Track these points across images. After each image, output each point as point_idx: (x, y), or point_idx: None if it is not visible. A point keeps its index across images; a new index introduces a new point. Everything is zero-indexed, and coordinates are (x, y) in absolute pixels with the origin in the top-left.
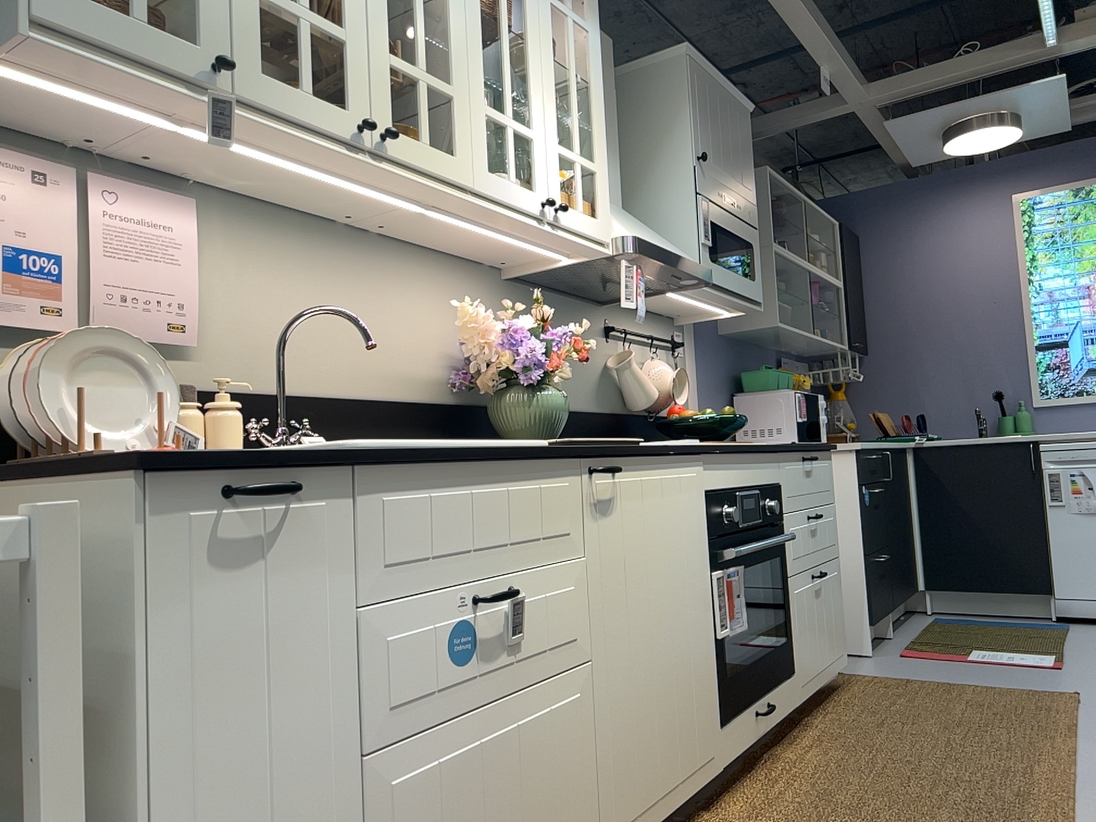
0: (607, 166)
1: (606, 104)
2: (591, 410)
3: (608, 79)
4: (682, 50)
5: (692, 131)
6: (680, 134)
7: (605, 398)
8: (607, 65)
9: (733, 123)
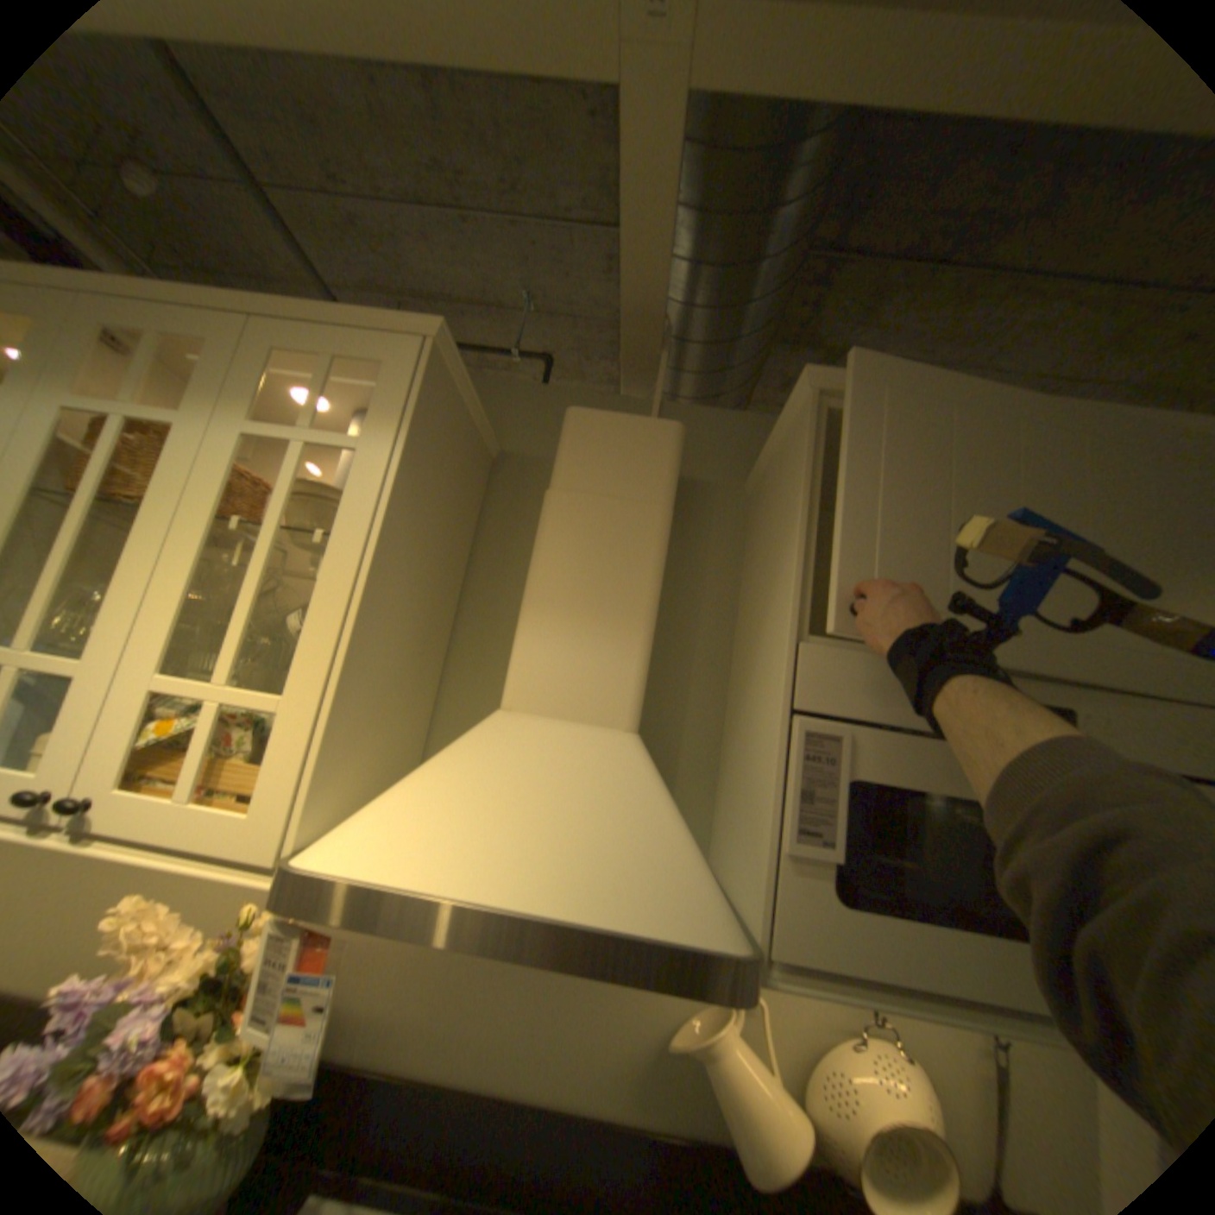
0: (330, 692)
1: (610, 537)
2: (598, 1116)
3: (637, 489)
4: (803, 382)
5: (798, 555)
6: (787, 563)
7: (661, 1096)
8: (641, 465)
9: (1078, 495)
